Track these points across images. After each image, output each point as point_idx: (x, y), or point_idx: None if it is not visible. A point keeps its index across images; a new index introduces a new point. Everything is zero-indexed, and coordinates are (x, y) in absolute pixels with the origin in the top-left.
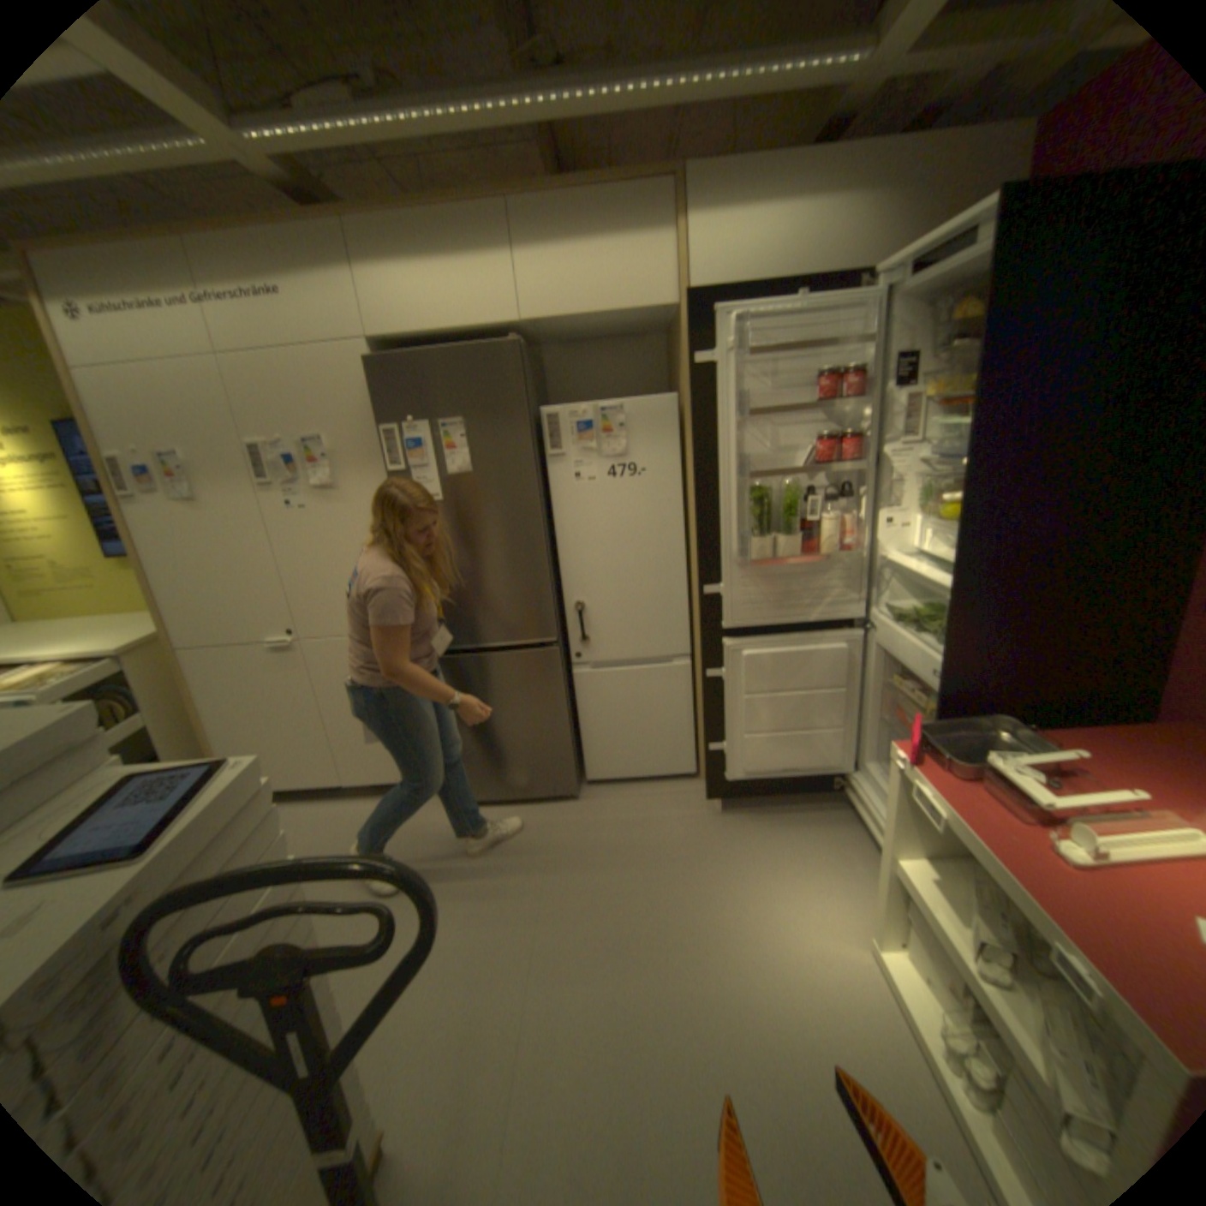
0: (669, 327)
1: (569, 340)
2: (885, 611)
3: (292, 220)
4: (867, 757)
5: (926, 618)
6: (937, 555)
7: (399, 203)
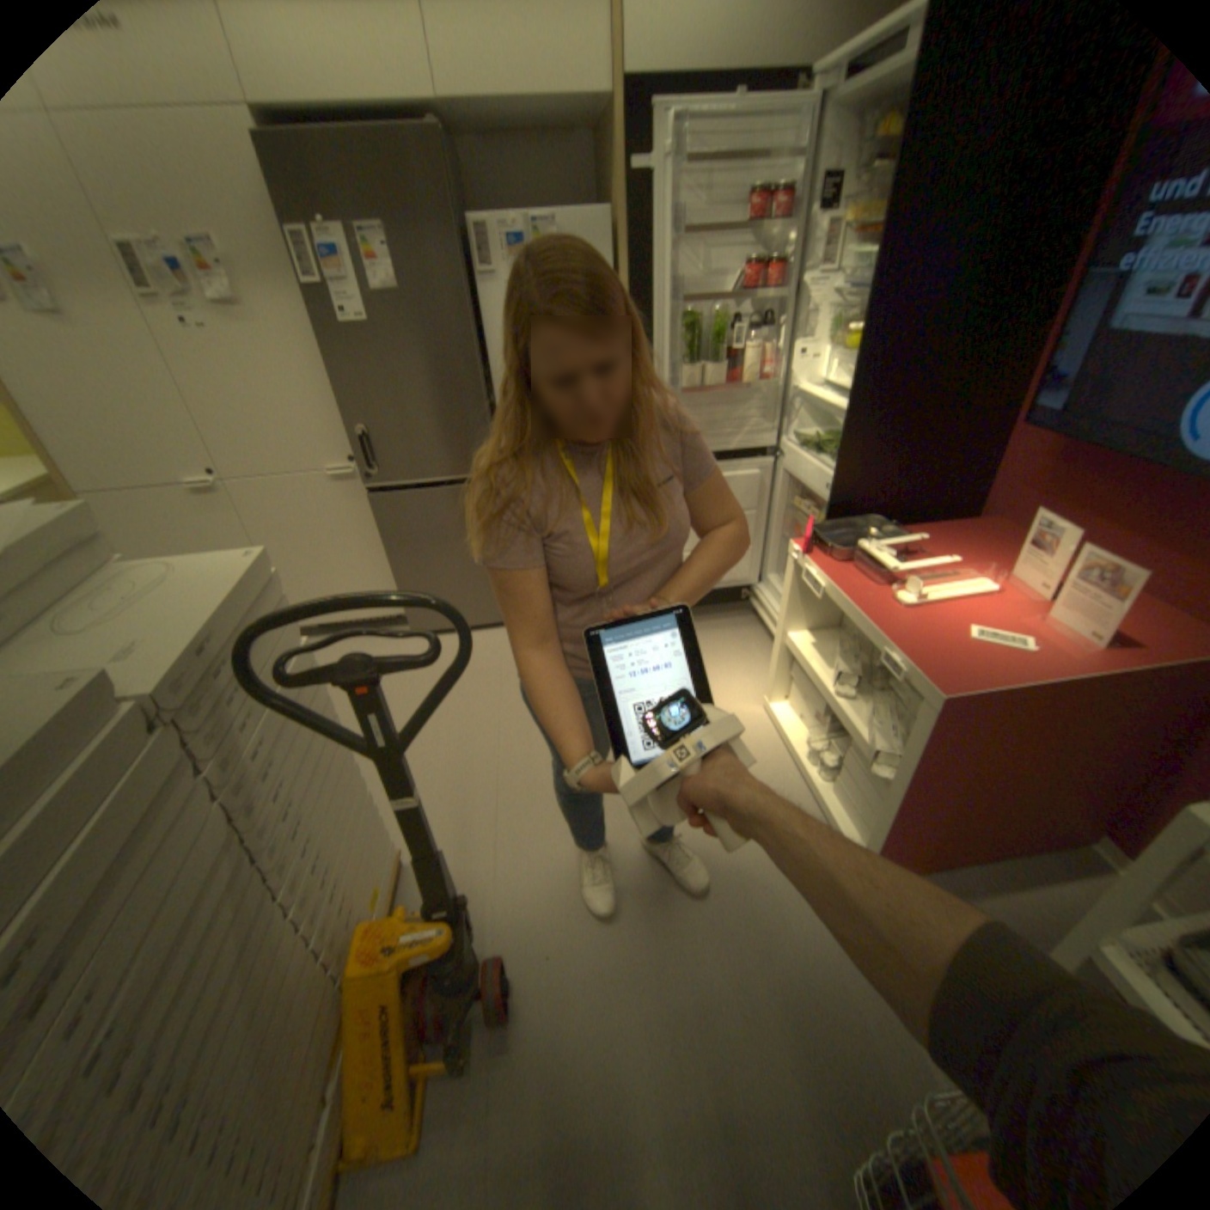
0: (599, 123)
1: (487, 131)
2: (793, 439)
3: None
4: (769, 570)
5: (825, 442)
6: (840, 385)
7: None
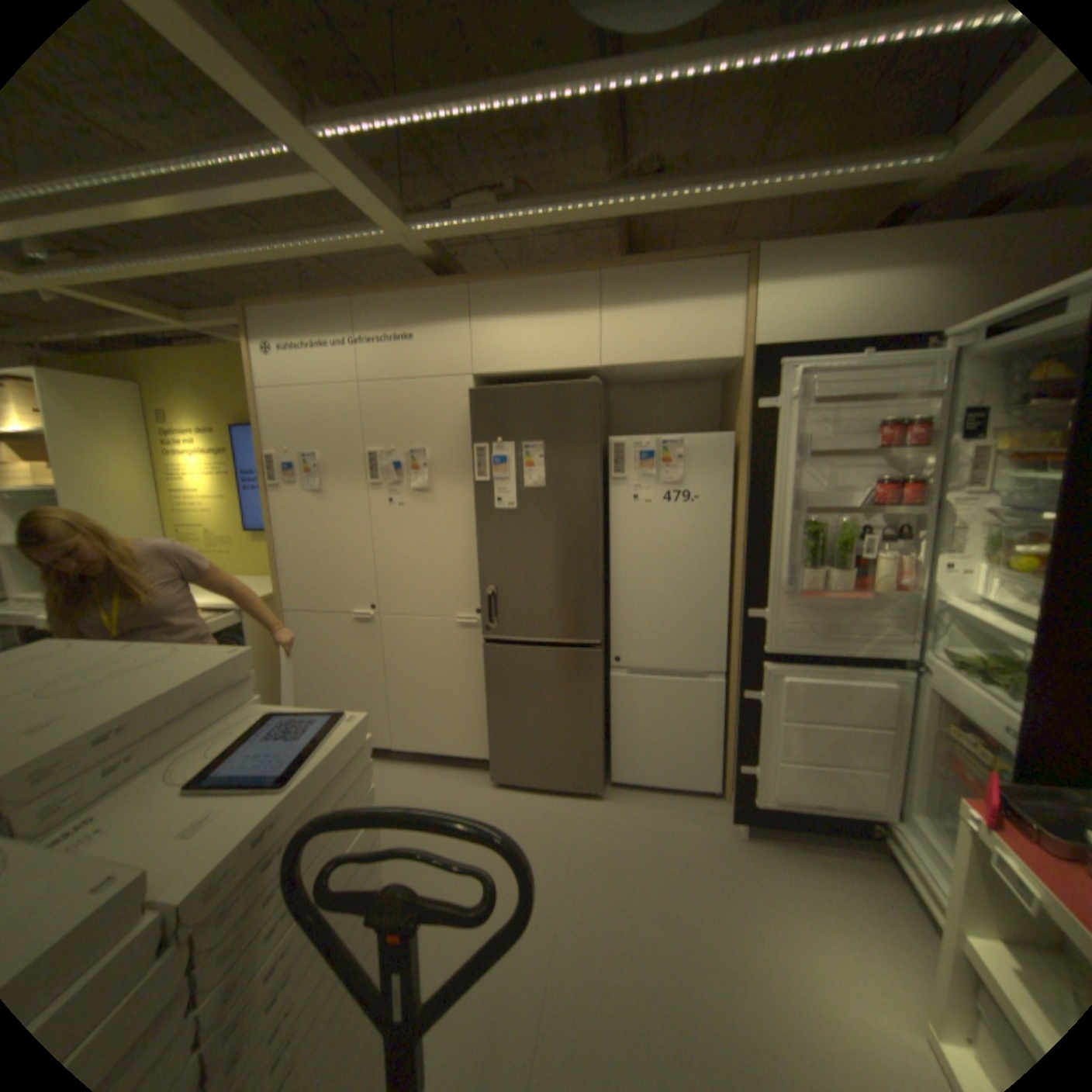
0: (728, 376)
1: (635, 383)
2: (943, 656)
3: (433, 286)
4: (915, 809)
5: (994, 670)
6: (1007, 606)
7: (515, 275)
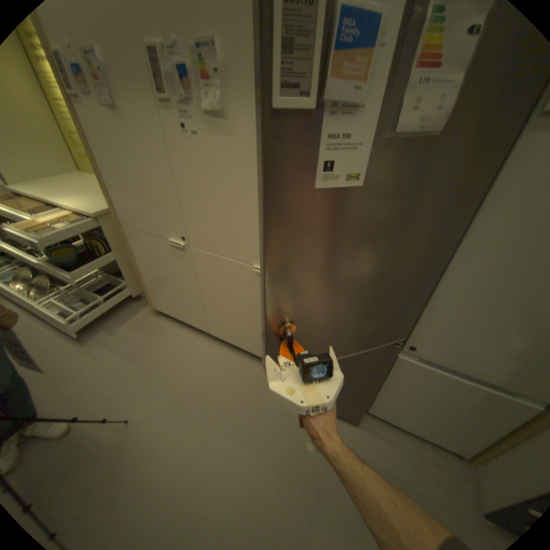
0: None
1: None
2: None
3: None
4: None
5: None
6: None
7: None
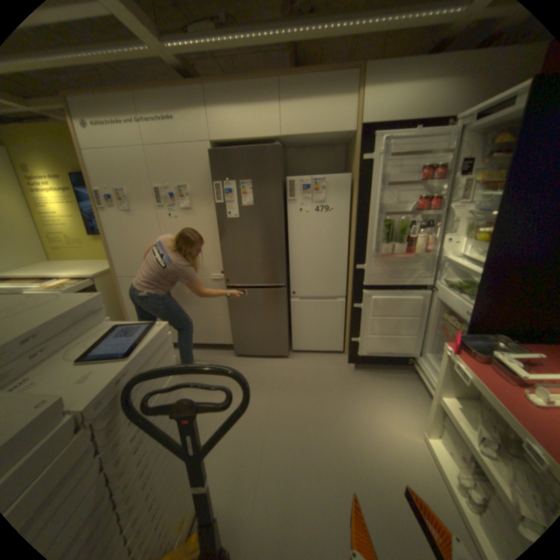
0: (348, 142)
1: (300, 146)
2: (443, 282)
3: (181, 85)
4: (427, 350)
5: (465, 287)
6: (473, 257)
7: (230, 78)
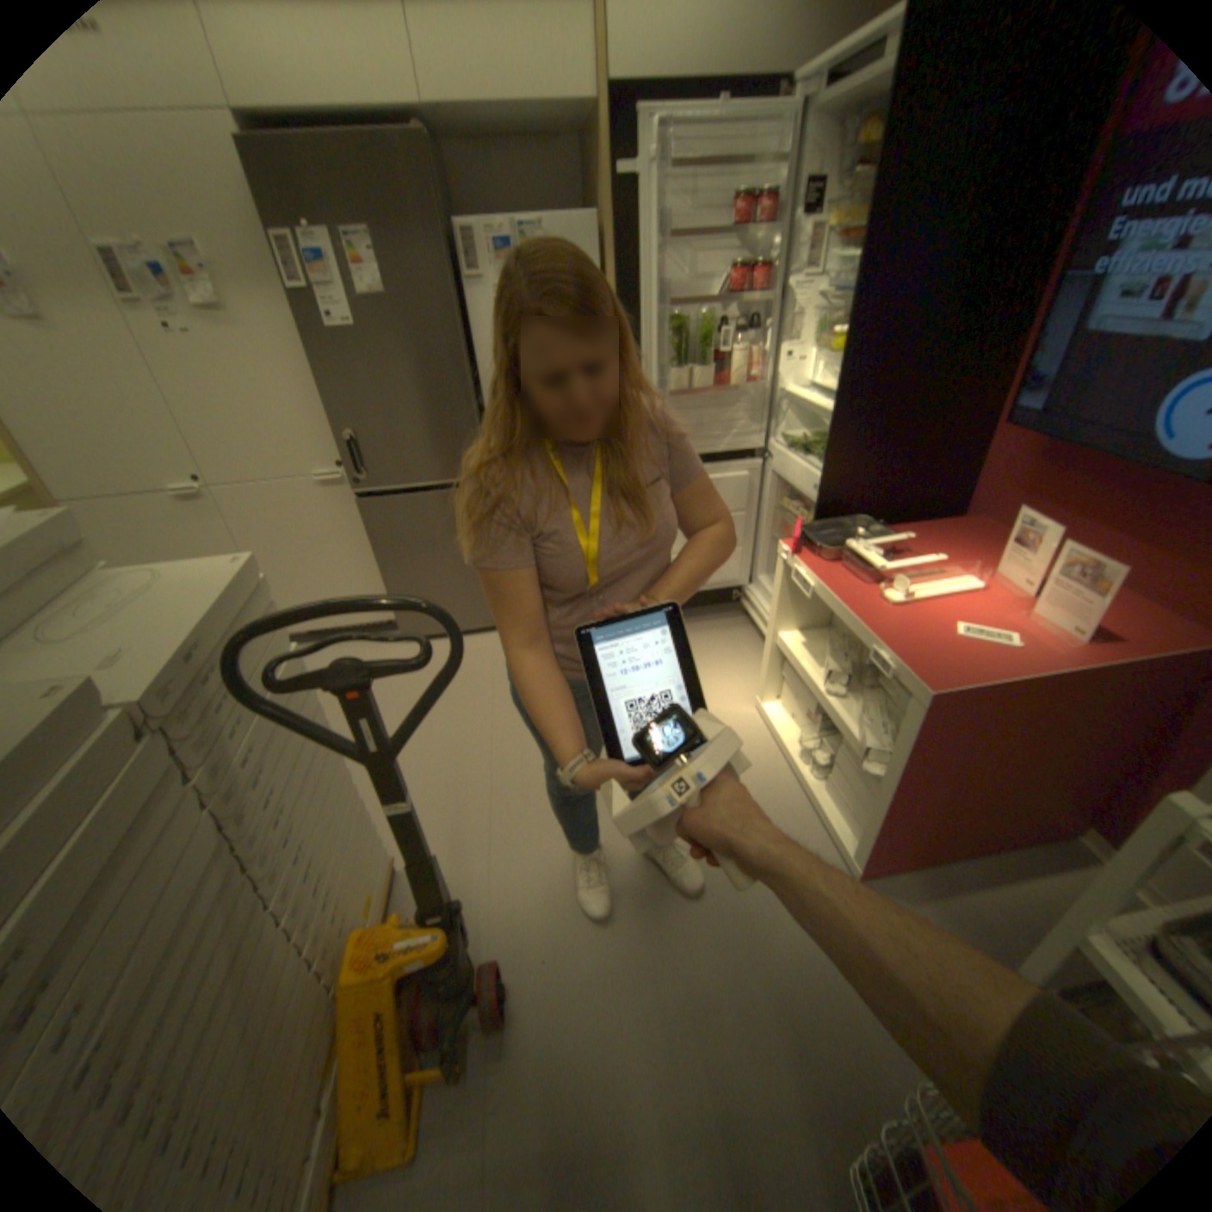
0: (584, 129)
1: (473, 136)
2: (781, 441)
3: None
4: (759, 571)
5: (813, 443)
6: (826, 387)
7: None
